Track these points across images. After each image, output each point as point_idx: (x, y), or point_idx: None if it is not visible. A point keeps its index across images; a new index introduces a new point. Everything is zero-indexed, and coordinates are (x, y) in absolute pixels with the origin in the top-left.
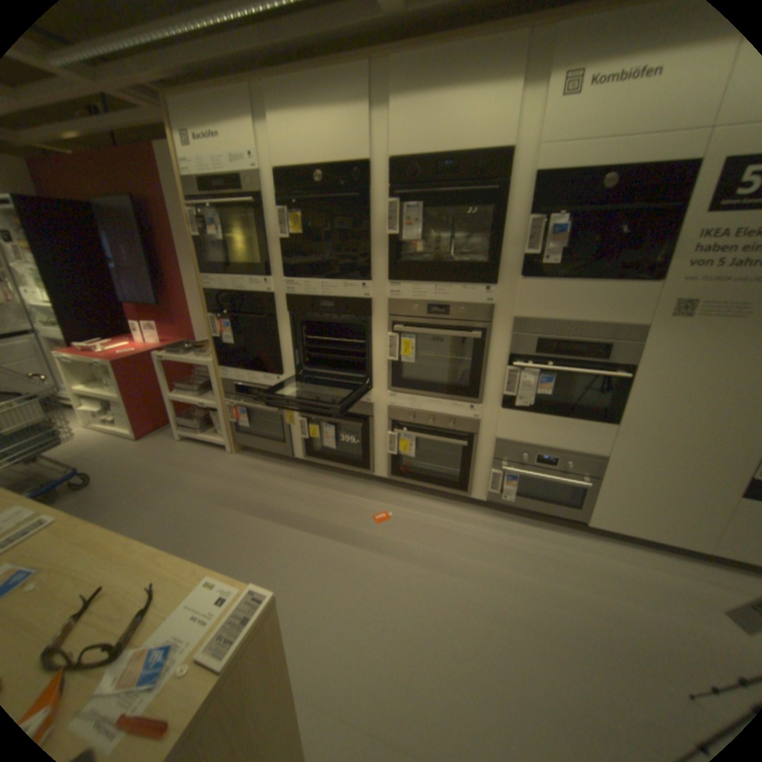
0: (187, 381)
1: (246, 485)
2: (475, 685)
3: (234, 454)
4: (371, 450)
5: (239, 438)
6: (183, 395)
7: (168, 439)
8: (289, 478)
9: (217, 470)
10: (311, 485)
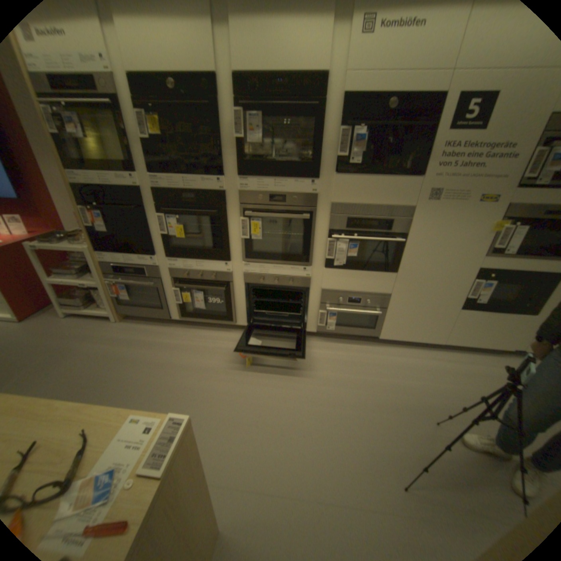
0: (64, 266)
1: (134, 345)
2: (320, 446)
3: (118, 322)
4: (233, 307)
5: (121, 309)
6: (62, 278)
7: (52, 316)
8: (169, 335)
9: (105, 337)
10: (188, 338)
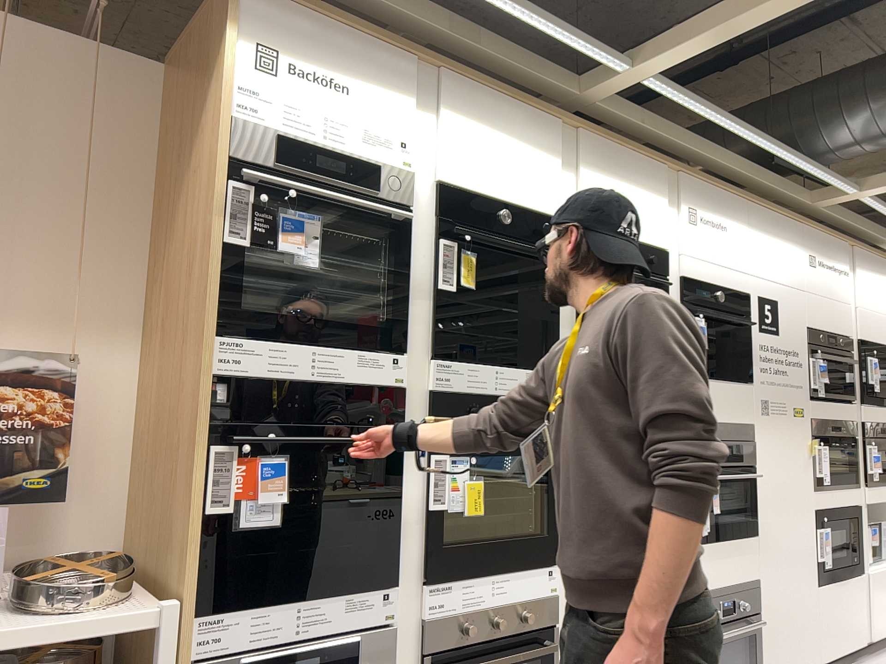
0: None
1: None
2: None
3: None
4: None
5: None
6: None
7: None
8: None
9: None
10: None
